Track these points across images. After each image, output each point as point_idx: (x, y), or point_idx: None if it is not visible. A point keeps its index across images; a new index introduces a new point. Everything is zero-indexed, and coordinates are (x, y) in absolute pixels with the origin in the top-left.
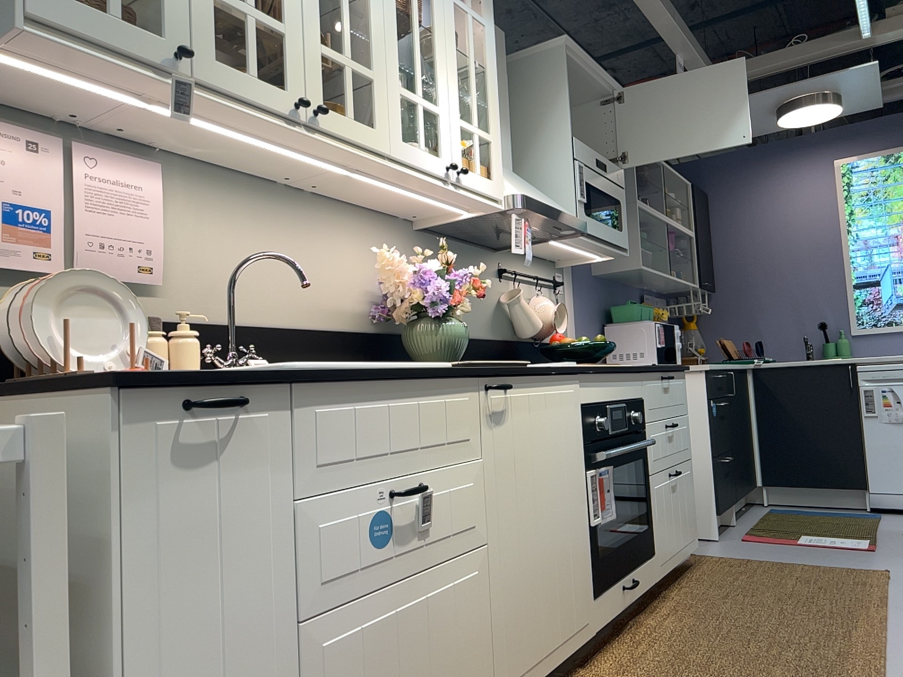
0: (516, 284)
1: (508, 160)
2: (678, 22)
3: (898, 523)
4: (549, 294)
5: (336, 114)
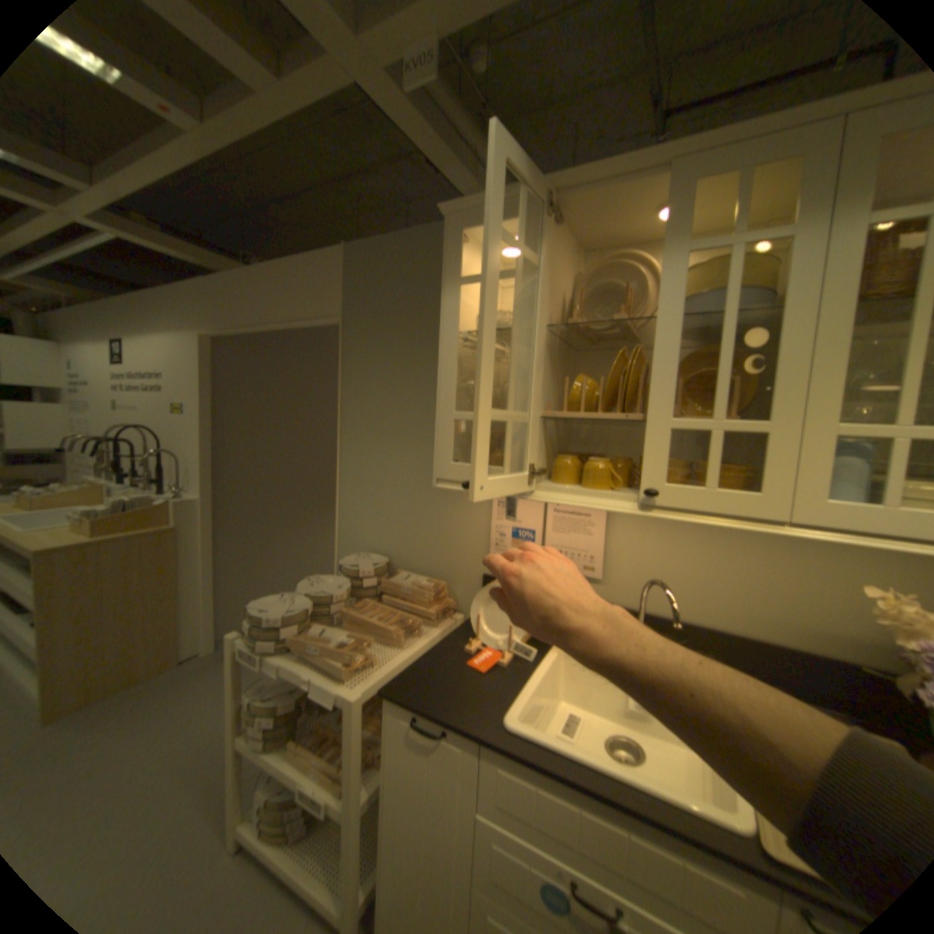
0: None
1: None
2: None
3: None
4: None
5: (688, 488)
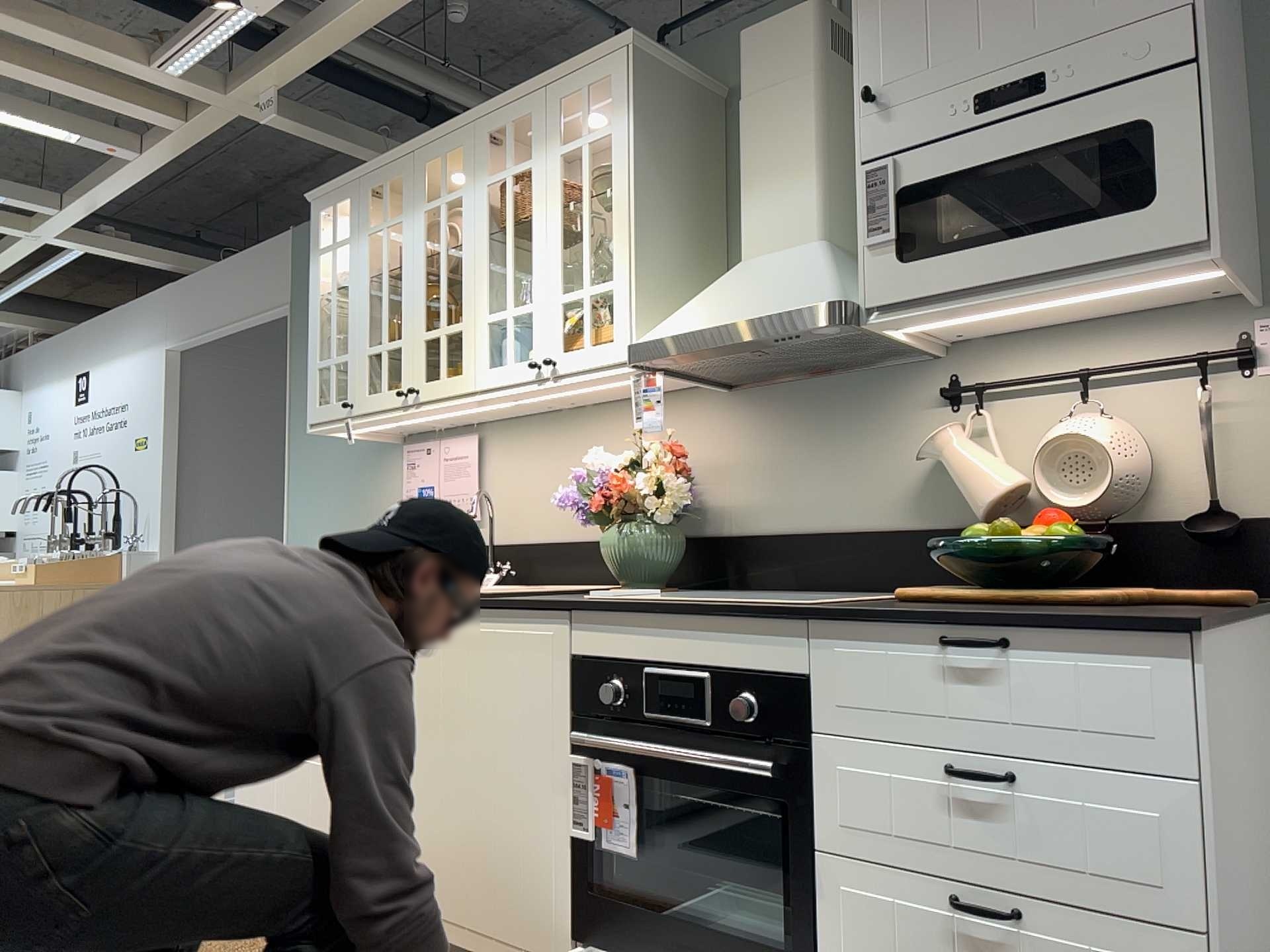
0: (987, 410)
1: (796, 231)
2: None
3: None
4: (1185, 390)
5: (431, 382)
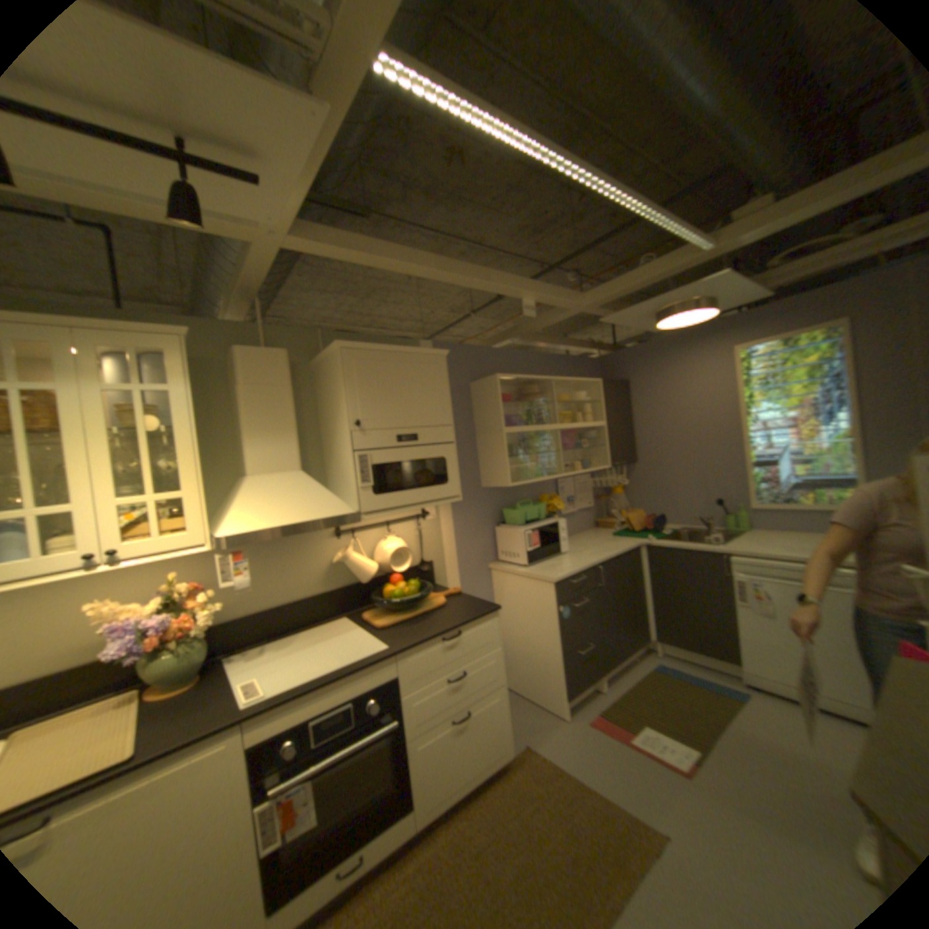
0: (354, 537)
1: (286, 464)
2: (497, 277)
3: (756, 720)
4: (410, 525)
5: None
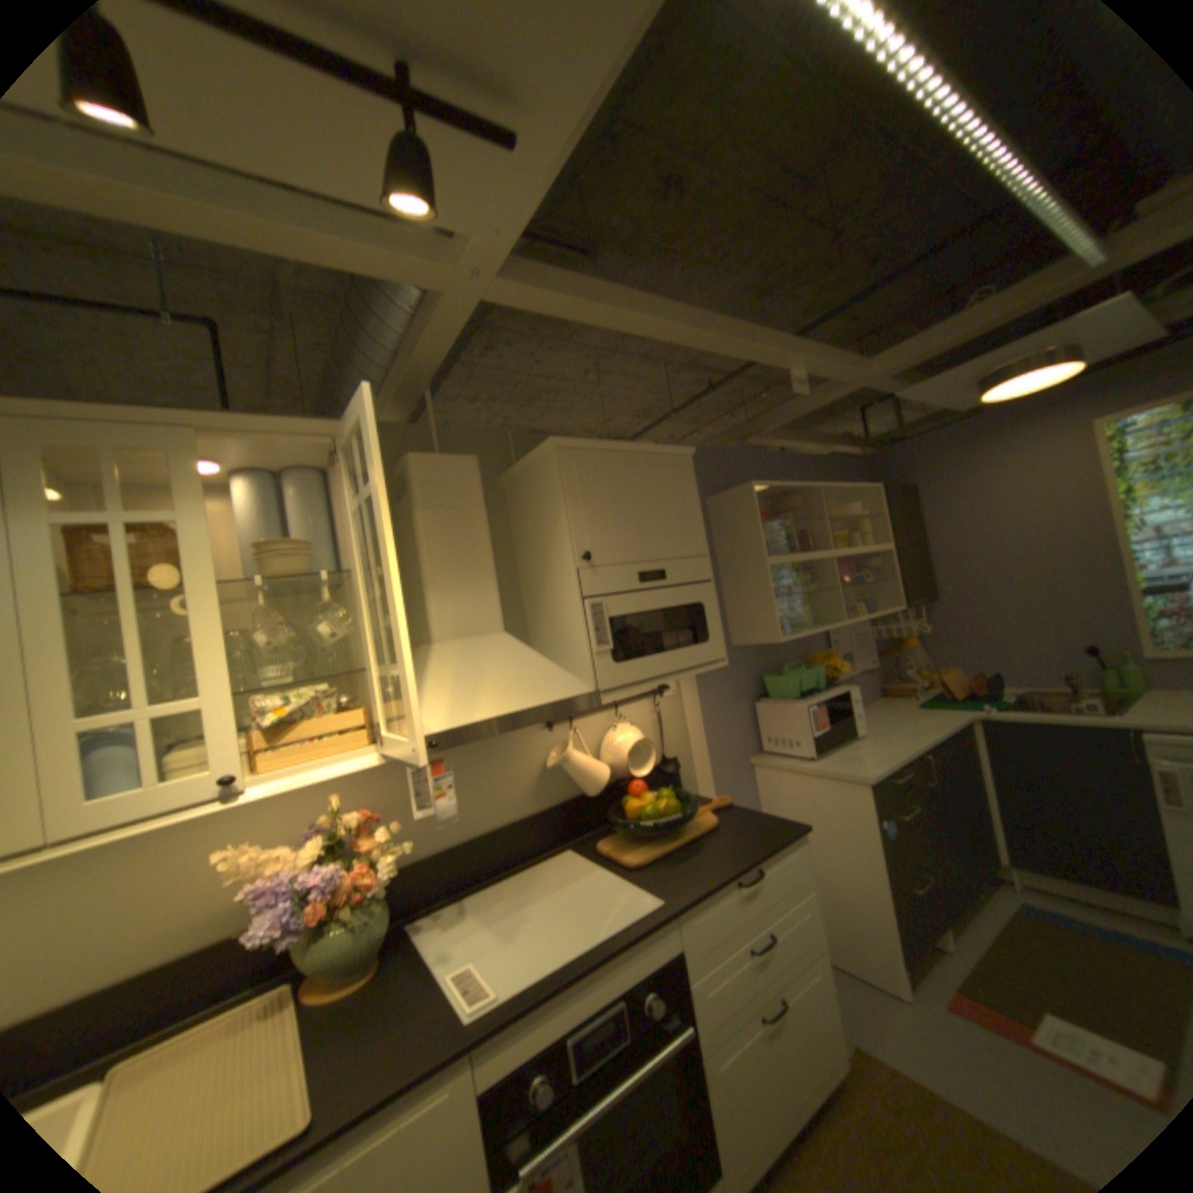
0: (573, 728)
1: (487, 623)
2: (765, 336)
3: None
4: (645, 706)
5: None
